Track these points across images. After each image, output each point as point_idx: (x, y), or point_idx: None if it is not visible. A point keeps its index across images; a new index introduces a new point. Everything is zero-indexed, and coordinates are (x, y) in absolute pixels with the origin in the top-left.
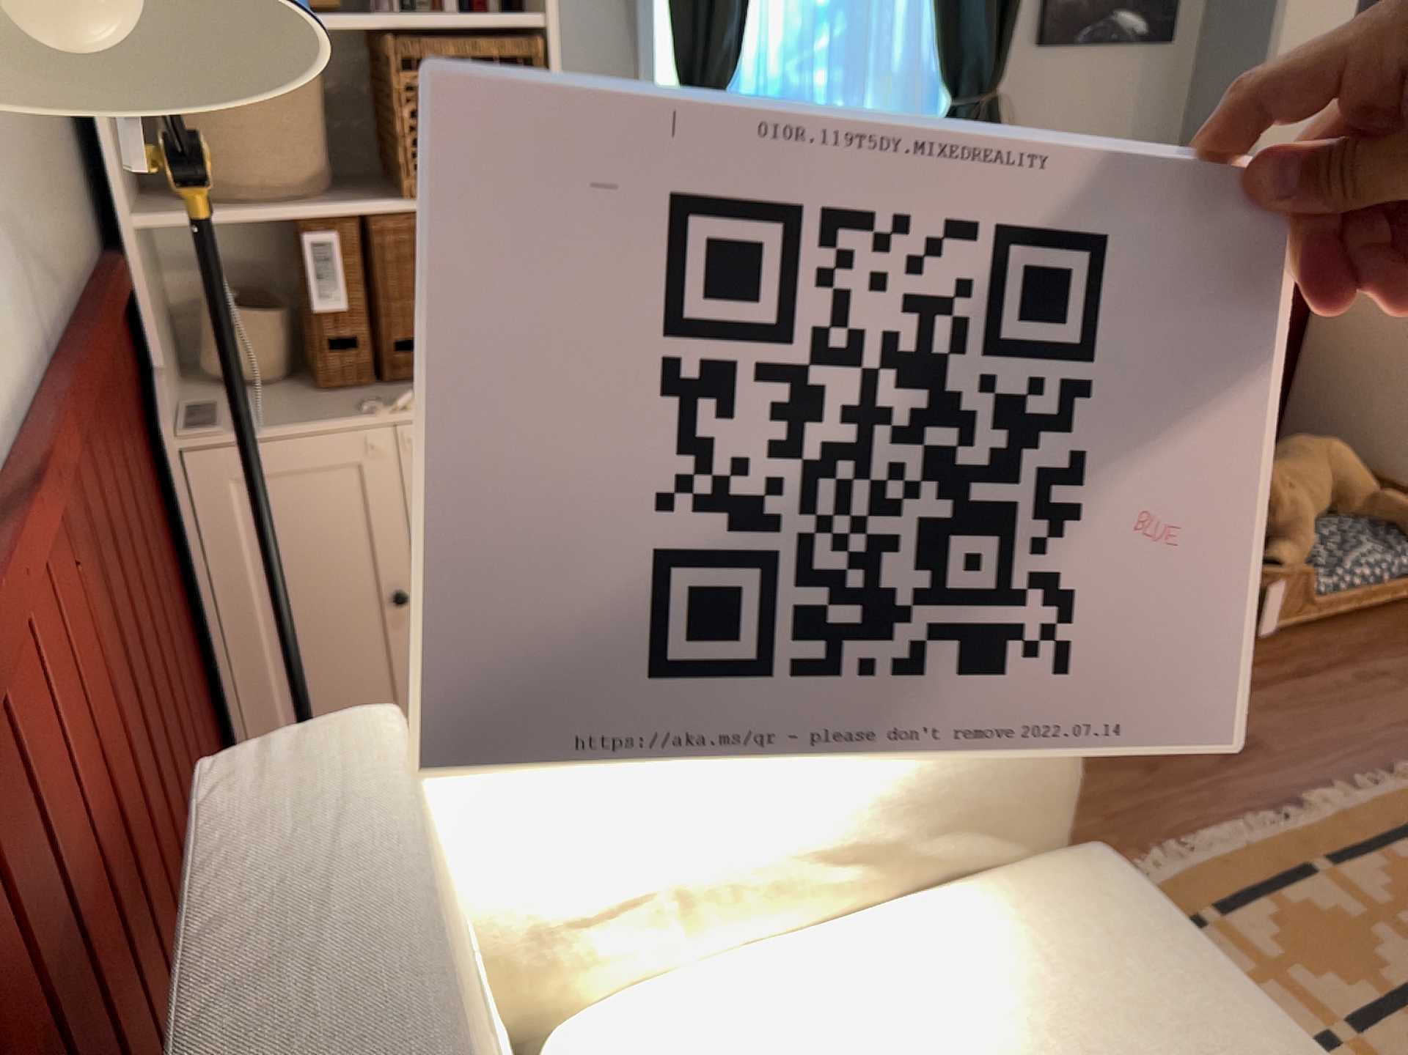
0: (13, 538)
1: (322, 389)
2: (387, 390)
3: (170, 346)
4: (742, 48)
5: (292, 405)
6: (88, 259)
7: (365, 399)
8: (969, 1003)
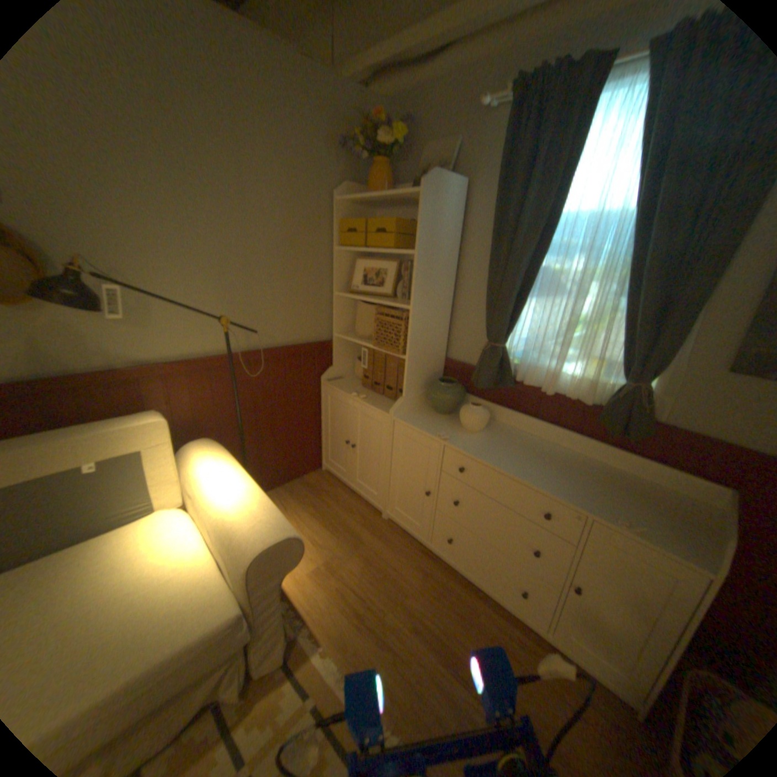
0: (169, 368)
1: (362, 385)
2: (369, 392)
3: (346, 363)
4: (510, 330)
5: (351, 385)
6: (312, 338)
7: (360, 391)
8: (168, 580)
